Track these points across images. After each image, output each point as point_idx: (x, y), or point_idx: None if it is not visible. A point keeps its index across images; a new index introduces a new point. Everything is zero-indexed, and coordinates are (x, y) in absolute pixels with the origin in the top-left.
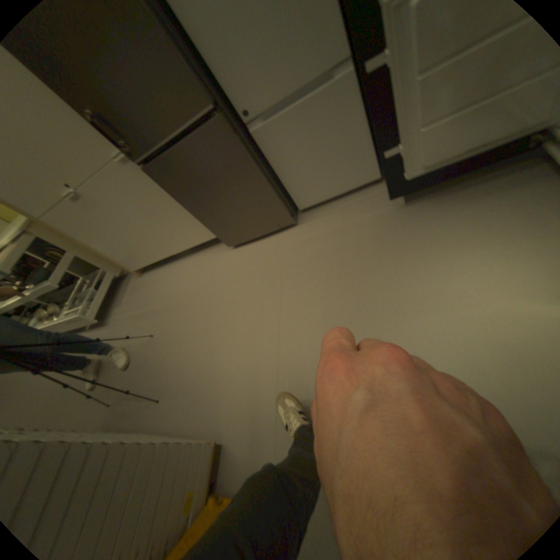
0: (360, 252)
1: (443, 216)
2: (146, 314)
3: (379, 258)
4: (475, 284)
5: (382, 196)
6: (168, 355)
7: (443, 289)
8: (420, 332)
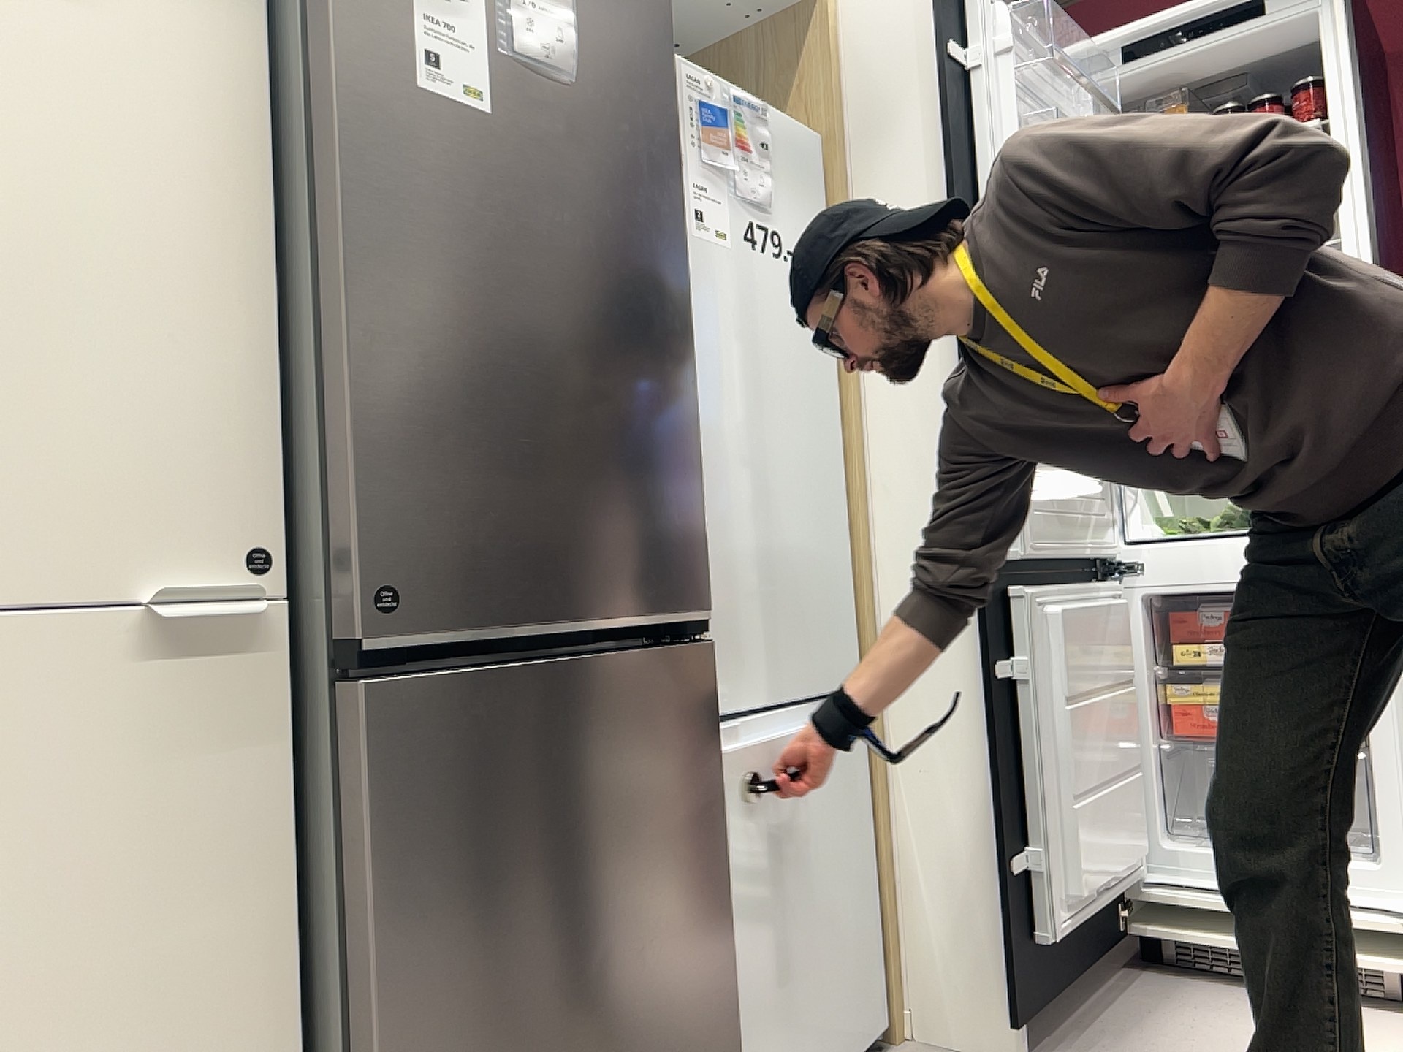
0: None
1: None
2: None
3: None
4: None
5: None
6: None
7: None
8: None
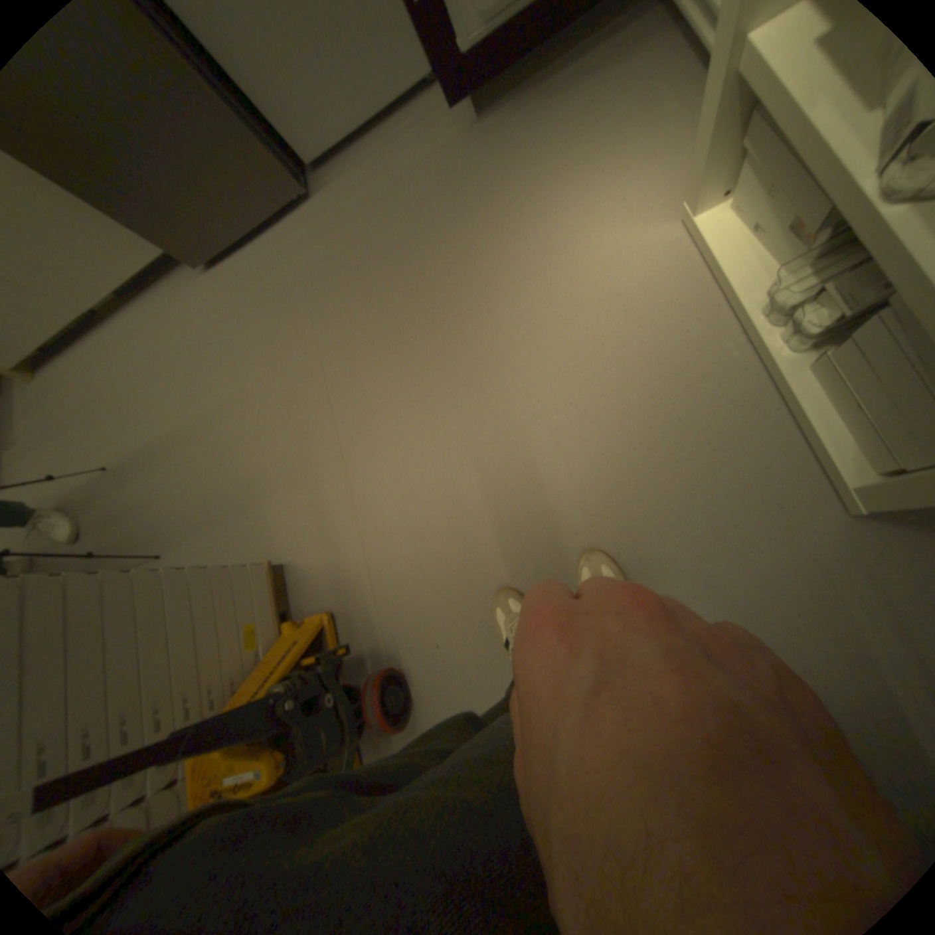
0: (424, 218)
1: (533, 125)
2: (78, 440)
3: (453, 220)
4: (582, 221)
5: (440, 110)
6: (150, 488)
7: (543, 241)
8: (521, 311)
